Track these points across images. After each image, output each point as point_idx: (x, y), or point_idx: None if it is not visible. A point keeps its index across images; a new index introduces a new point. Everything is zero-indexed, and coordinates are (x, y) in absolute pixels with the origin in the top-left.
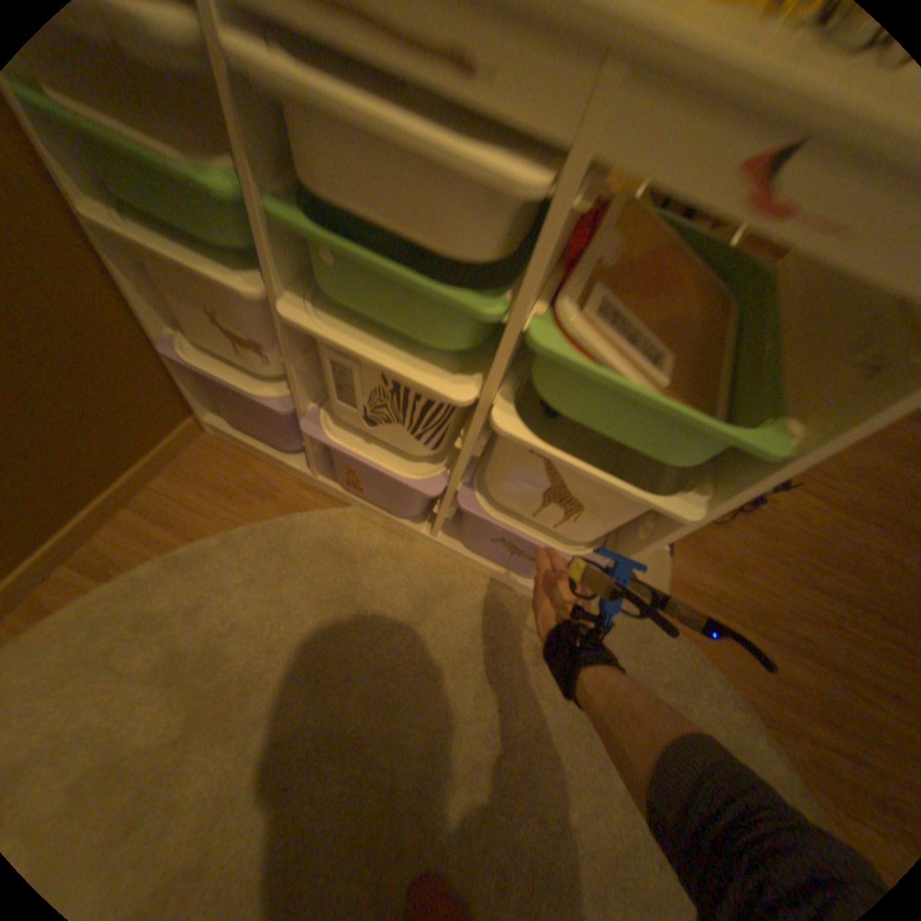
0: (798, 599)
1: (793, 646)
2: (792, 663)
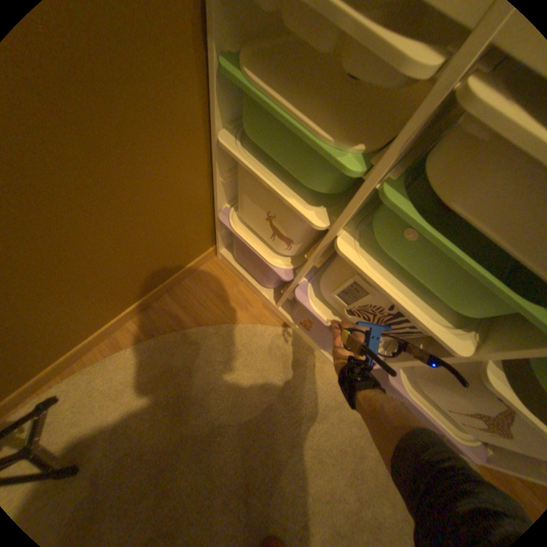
0: None
1: None
2: None
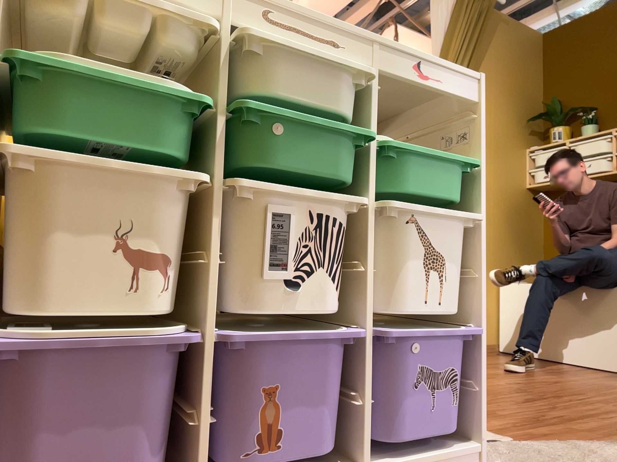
0: (526, 406)
1: (562, 417)
2: (575, 421)
